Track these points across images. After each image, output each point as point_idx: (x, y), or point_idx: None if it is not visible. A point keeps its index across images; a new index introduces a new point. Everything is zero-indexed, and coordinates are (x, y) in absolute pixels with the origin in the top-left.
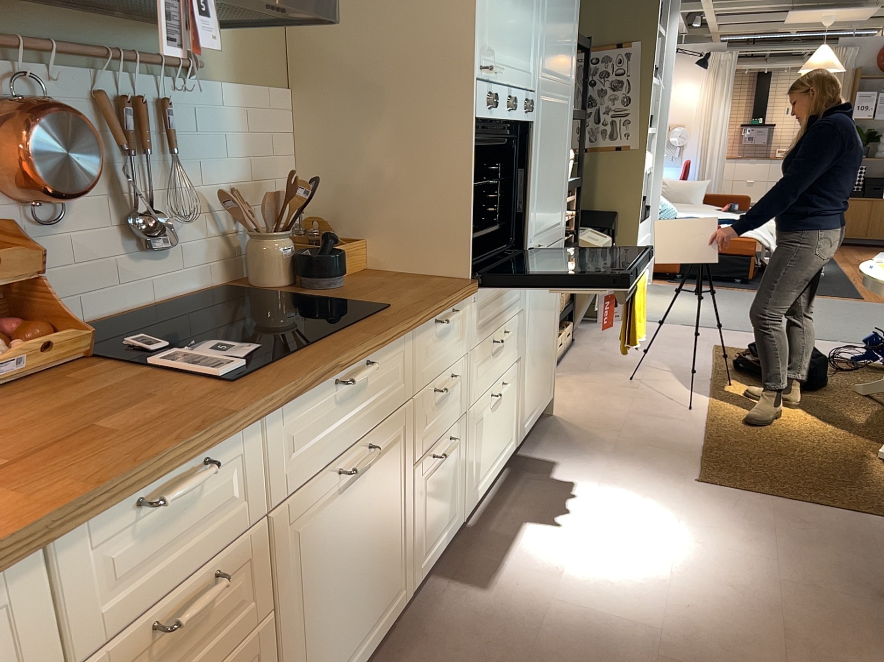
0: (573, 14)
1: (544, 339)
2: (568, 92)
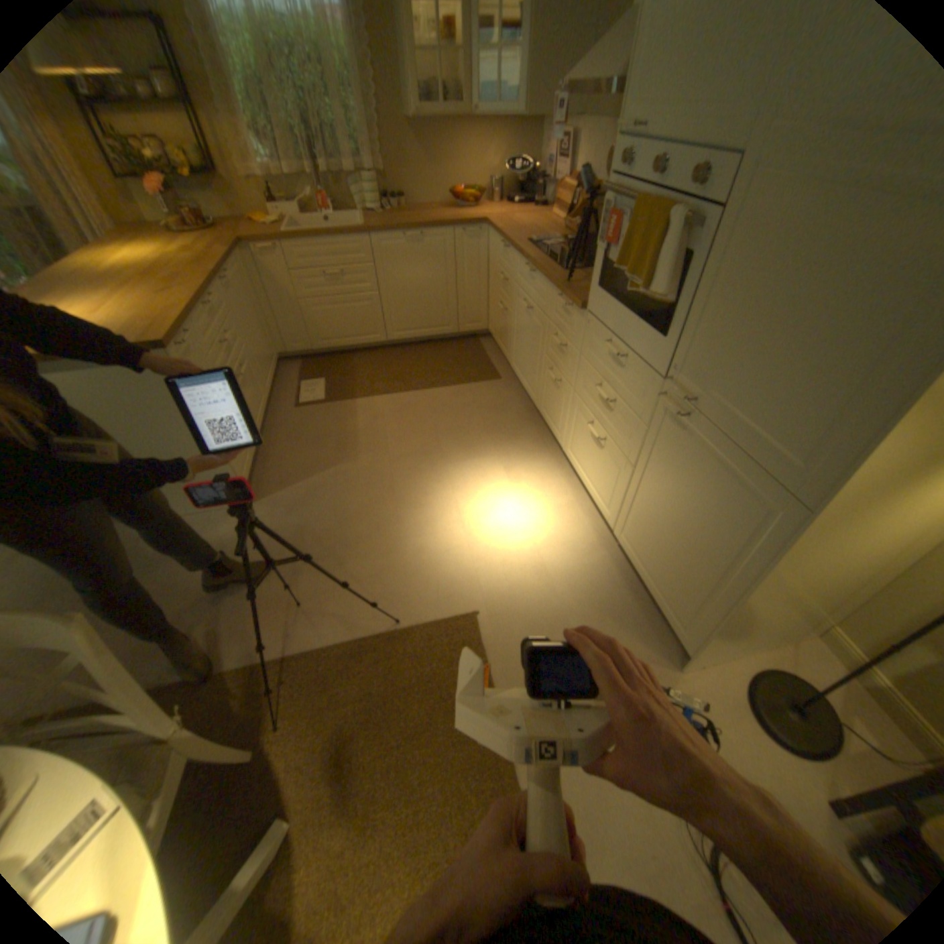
0: None
1: (677, 537)
2: None
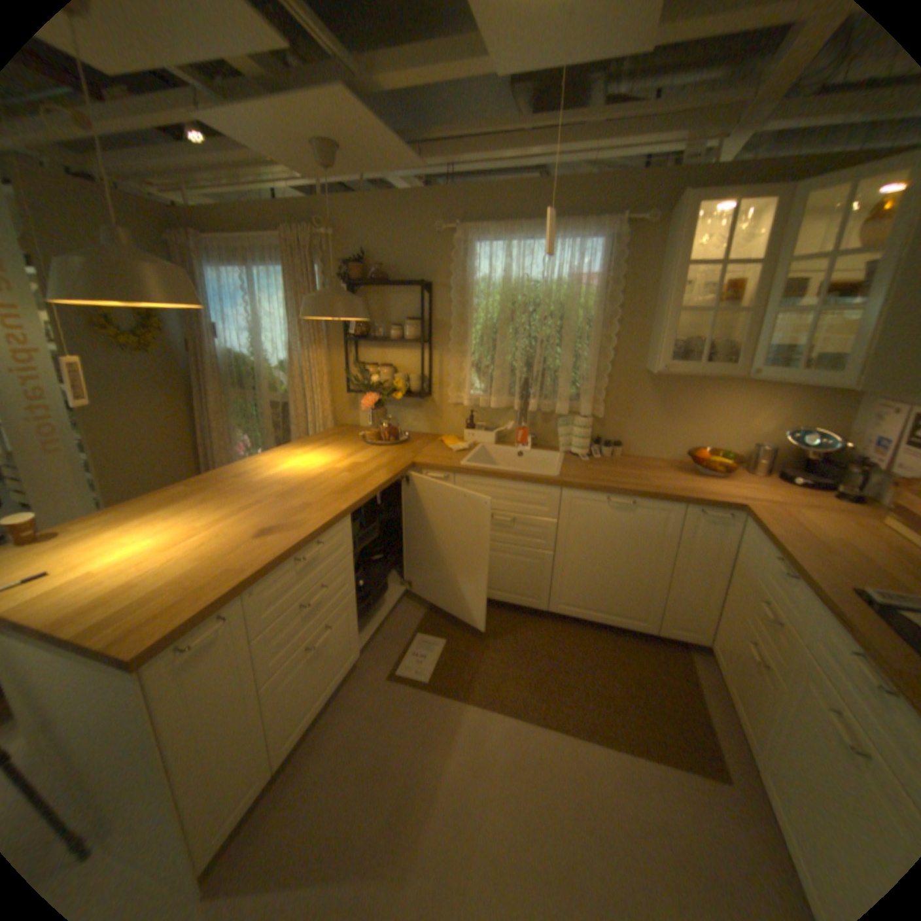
0: None
1: None
2: None
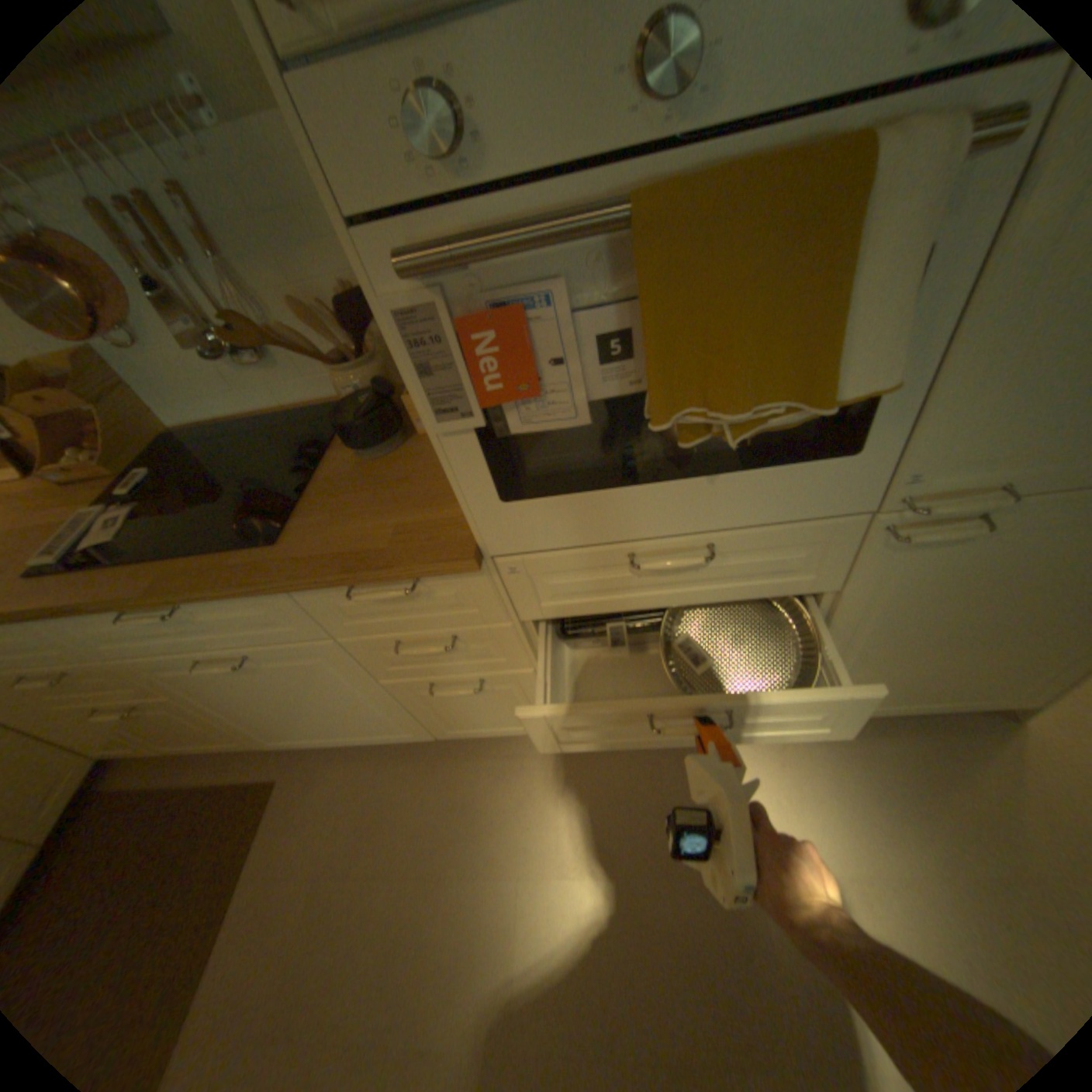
0: None
1: (993, 641)
2: None
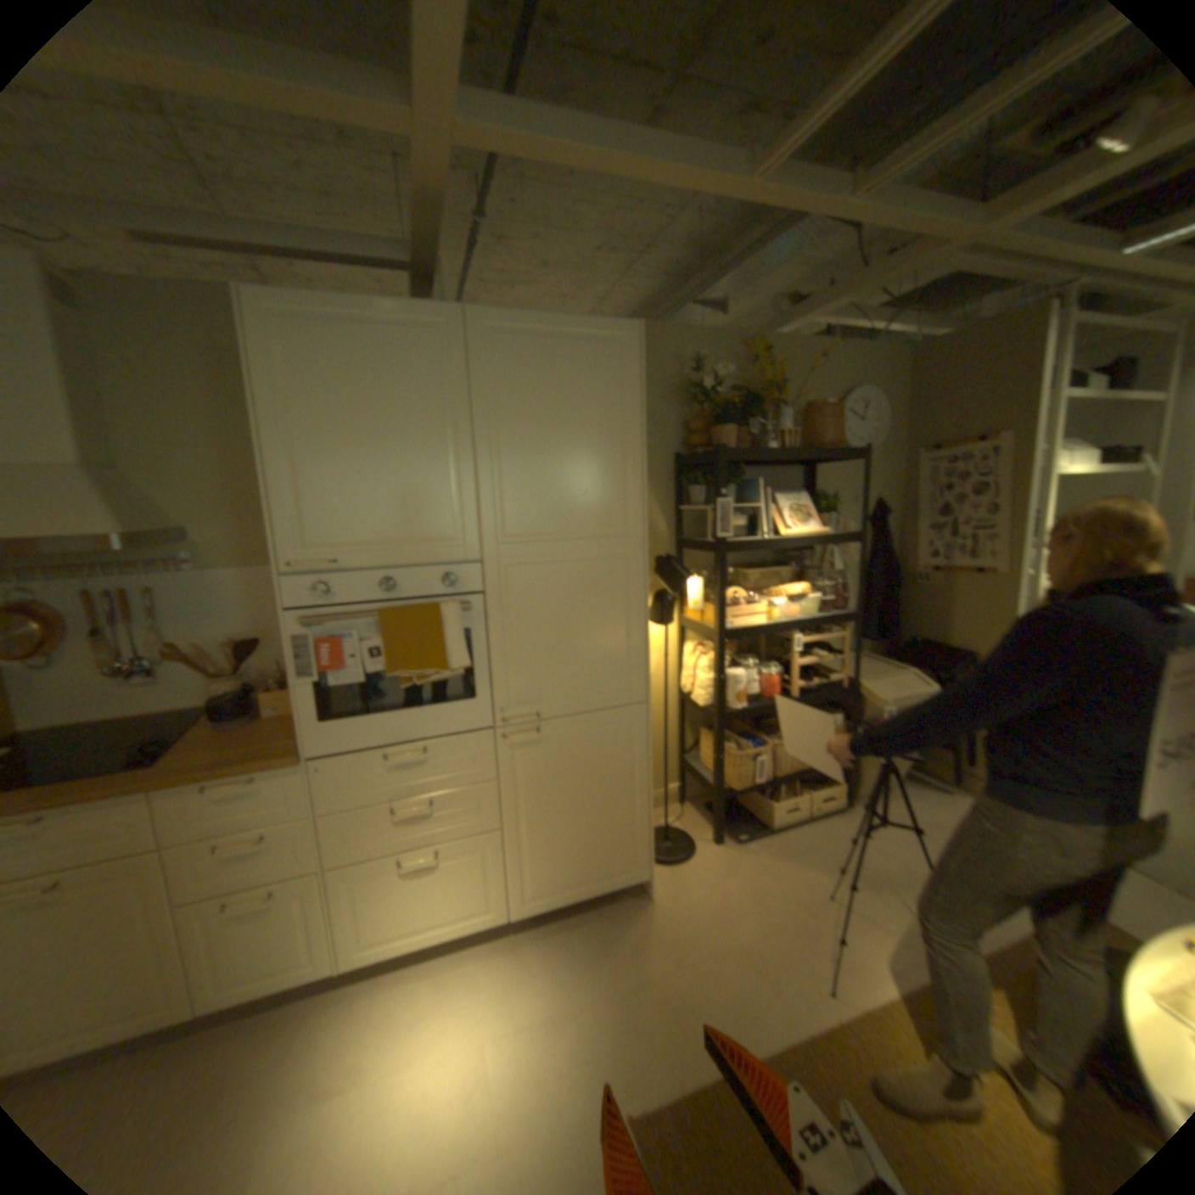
0: (613, 459)
1: (587, 815)
2: (615, 544)
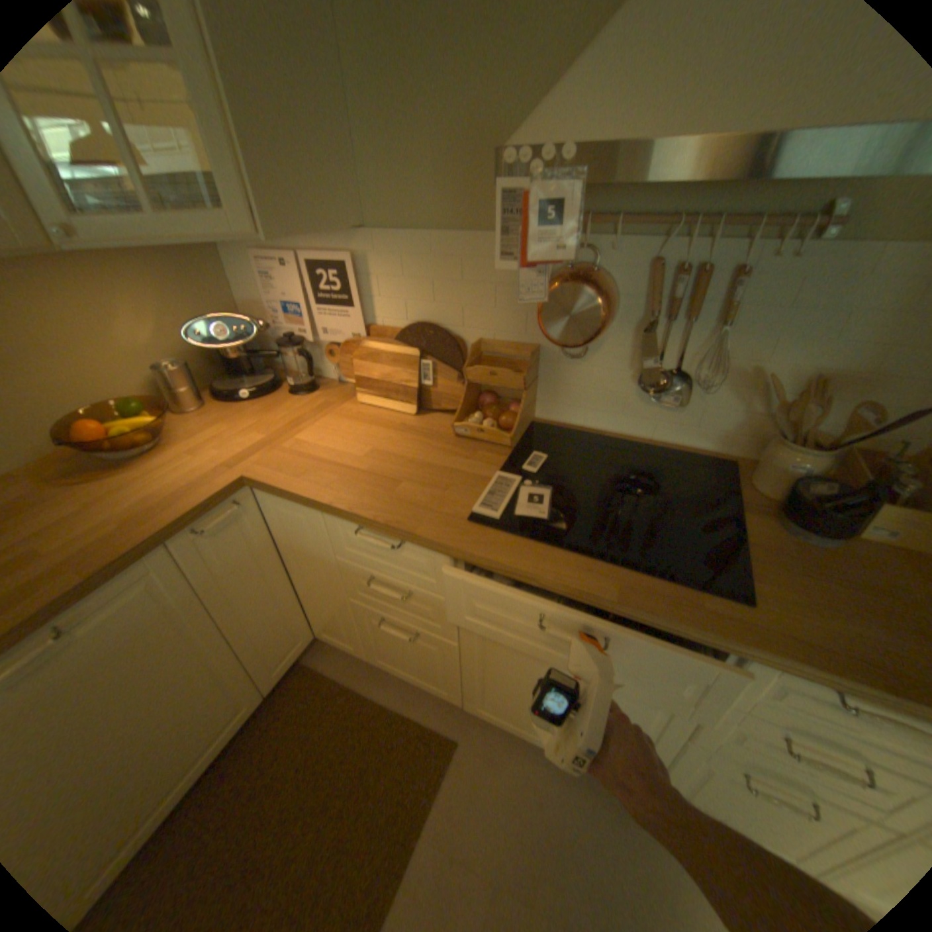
0: None
1: None
2: None
